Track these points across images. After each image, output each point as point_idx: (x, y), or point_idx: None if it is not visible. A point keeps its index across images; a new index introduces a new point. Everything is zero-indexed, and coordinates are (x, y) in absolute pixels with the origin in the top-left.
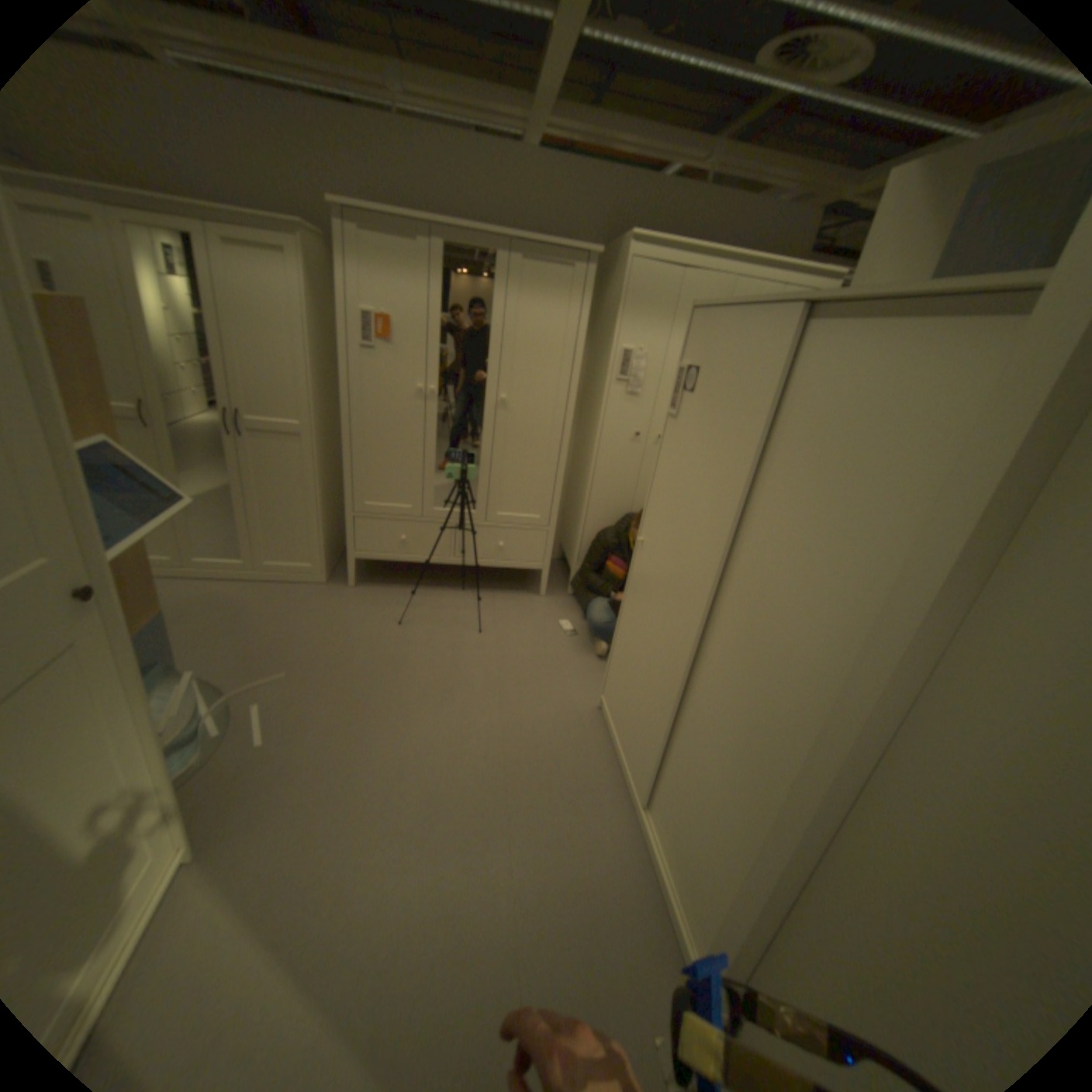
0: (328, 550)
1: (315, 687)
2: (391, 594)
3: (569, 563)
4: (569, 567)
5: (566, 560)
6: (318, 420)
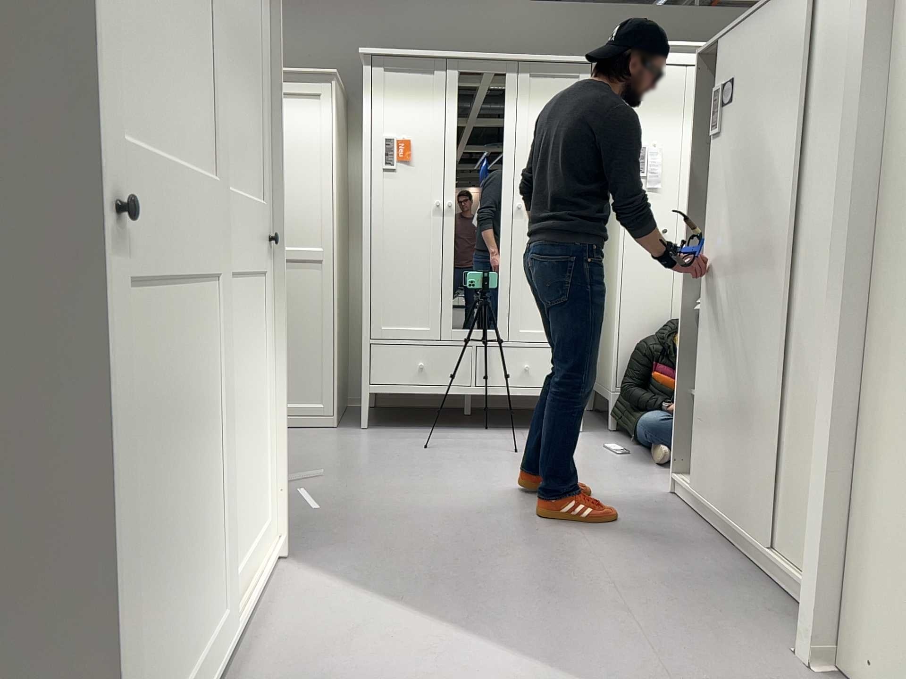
0: (338, 389)
1: (355, 482)
2: (408, 432)
3: (608, 392)
4: (607, 397)
5: (602, 393)
6: (337, 245)
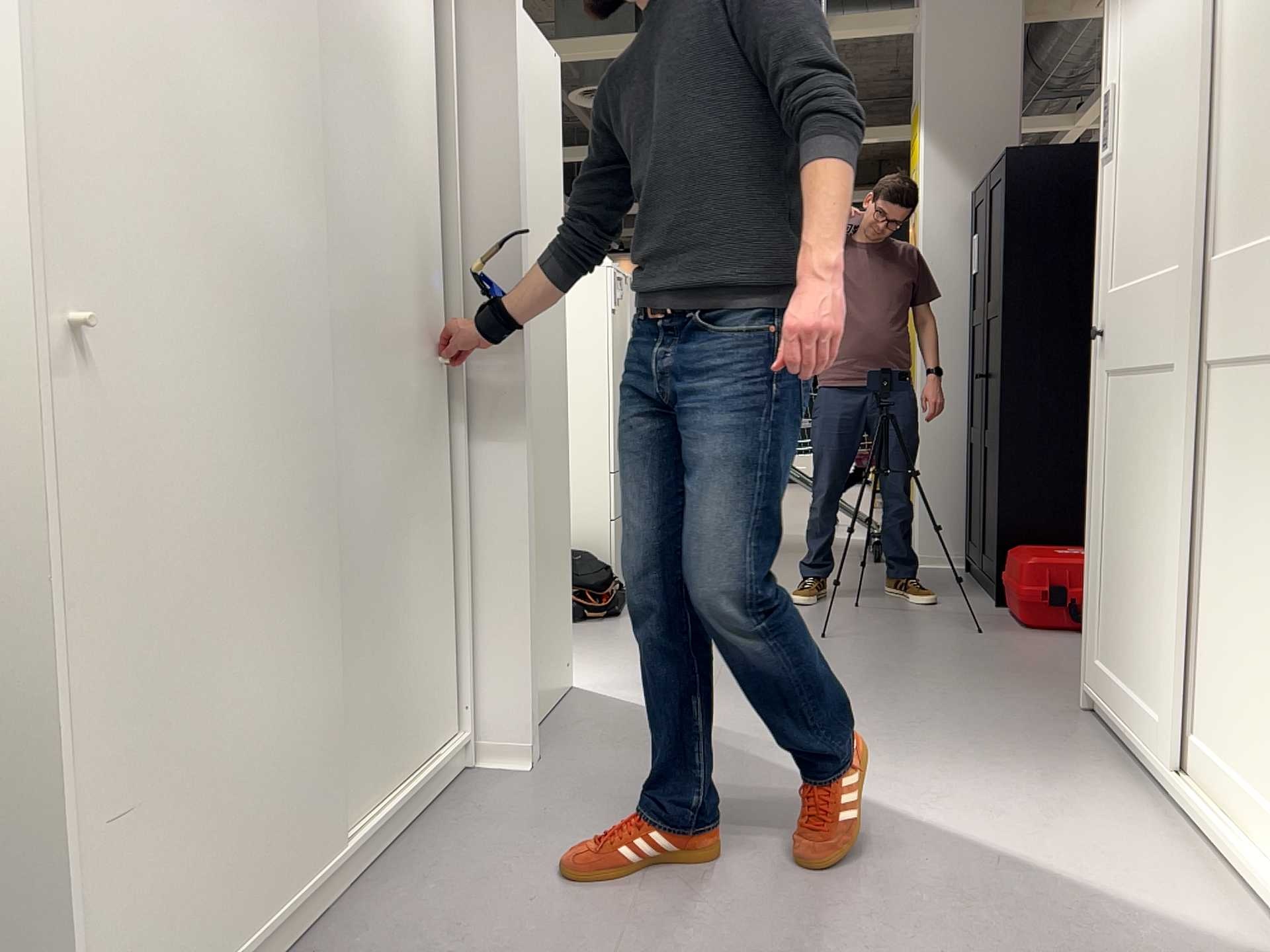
0: None
1: None
2: None
3: None
4: None
5: None
6: None
